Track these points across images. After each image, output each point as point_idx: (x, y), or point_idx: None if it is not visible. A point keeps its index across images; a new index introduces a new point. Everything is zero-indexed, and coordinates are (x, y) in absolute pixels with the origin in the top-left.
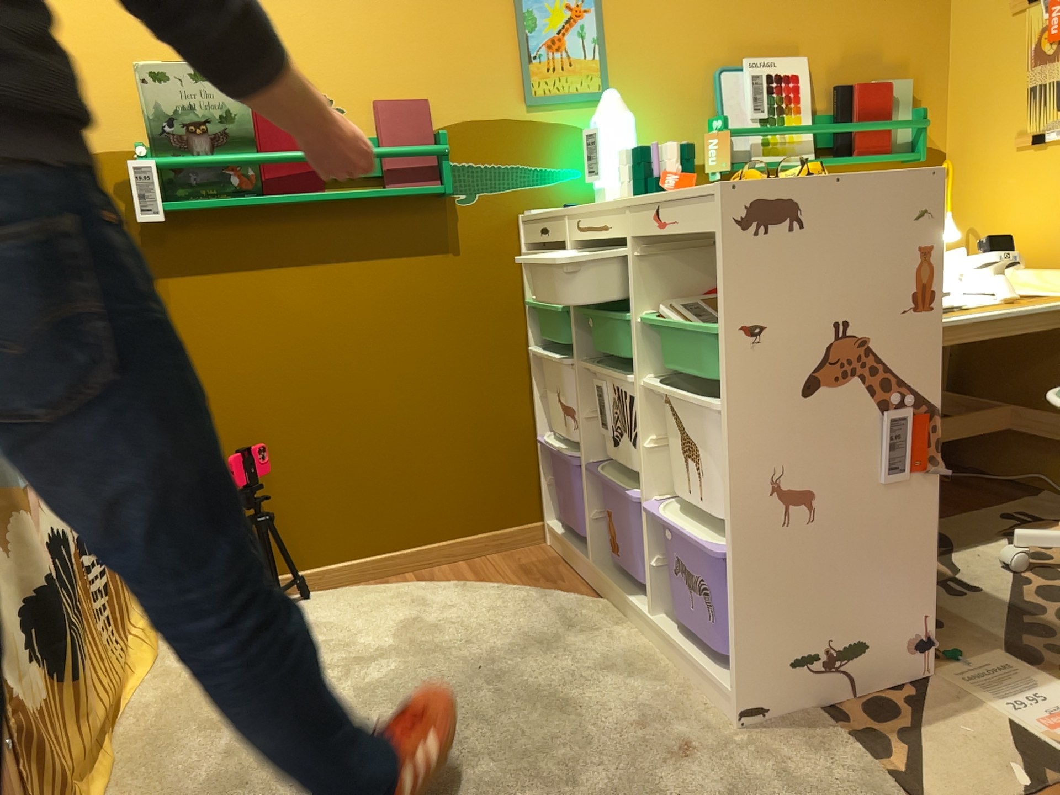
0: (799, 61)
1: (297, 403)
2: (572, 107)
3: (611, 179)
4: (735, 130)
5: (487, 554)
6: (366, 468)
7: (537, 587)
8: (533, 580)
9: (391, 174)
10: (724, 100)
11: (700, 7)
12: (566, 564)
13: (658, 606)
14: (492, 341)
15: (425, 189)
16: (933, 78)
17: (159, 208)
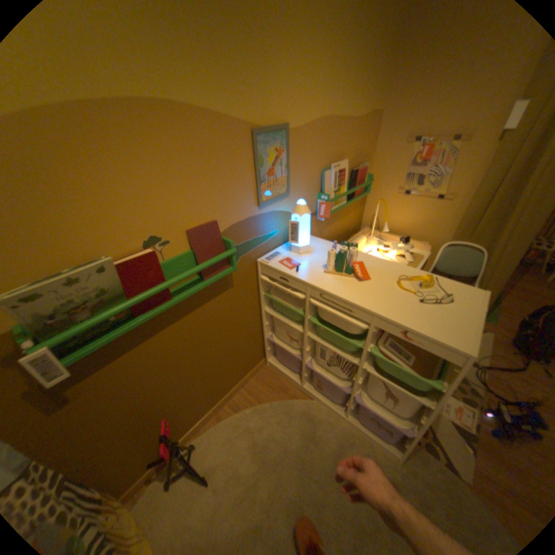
0: (345, 161)
1: (171, 387)
2: (276, 202)
3: (302, 243)
4: (328, 198)
5: (249, 381)
6: (204, 387)
7: (282, 397)
8: (277, 392)
9: (206, 270)
10: (324, 185)
11: (321, 140)
12: (283, 378)
13: (349, 414)
14: (247, 314)
15: (226, 274)
16: (372, 158)
17: (64, 370)
